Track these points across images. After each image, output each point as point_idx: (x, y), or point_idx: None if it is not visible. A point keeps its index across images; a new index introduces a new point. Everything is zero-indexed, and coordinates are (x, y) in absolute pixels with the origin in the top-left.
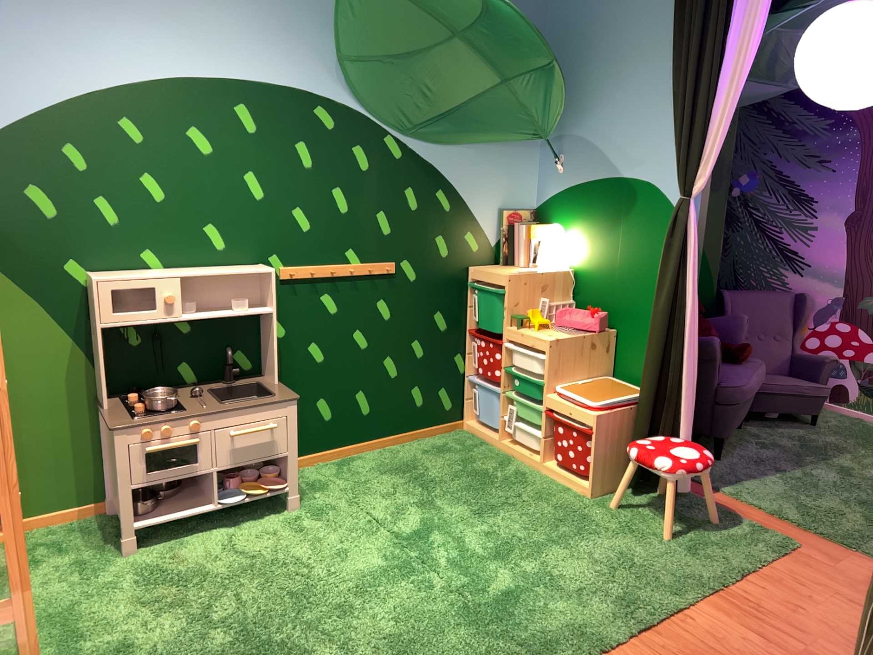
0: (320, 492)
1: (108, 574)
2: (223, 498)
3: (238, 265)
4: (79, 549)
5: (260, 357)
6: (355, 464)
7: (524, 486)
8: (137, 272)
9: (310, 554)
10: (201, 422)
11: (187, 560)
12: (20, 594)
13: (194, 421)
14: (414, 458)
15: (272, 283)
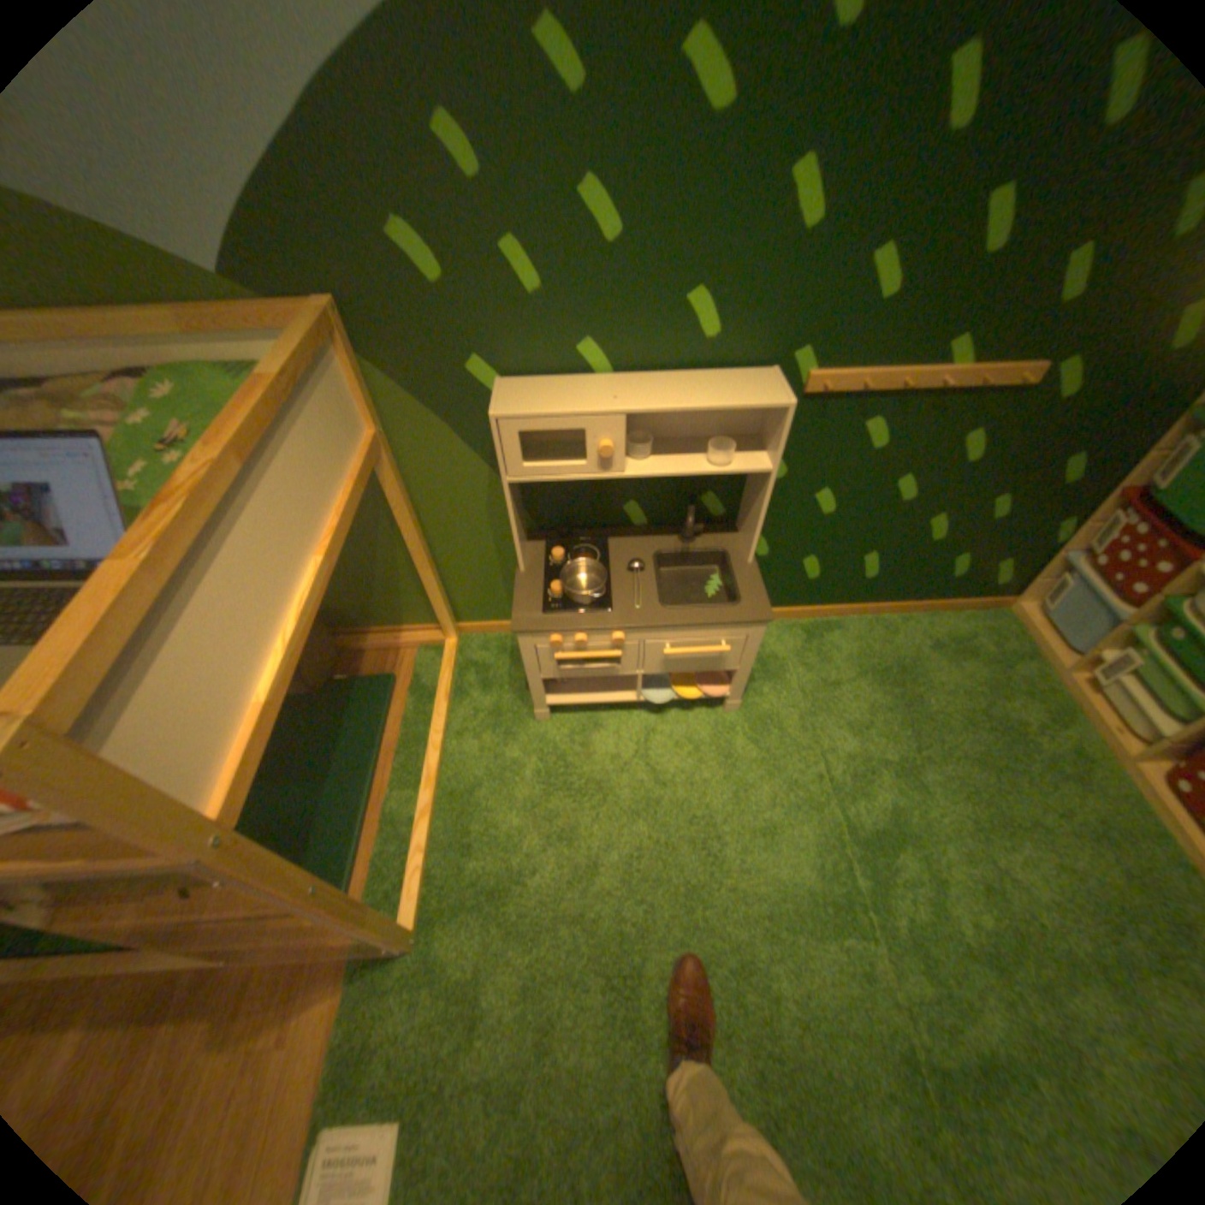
0: (772, 683)
1: (516, 746)
2: (650, 686)
3: (736, 369)
4: (502, 687)
5: (739, 503)
6: (830, 639)
7: (1083, 794)
8: (568, 384)
9: (730, 812)
10: (628, 636)
11: (595, 756)
12: (433, 753)
13: (617, 634)
14: (916, 654)
15: (785, 427)
